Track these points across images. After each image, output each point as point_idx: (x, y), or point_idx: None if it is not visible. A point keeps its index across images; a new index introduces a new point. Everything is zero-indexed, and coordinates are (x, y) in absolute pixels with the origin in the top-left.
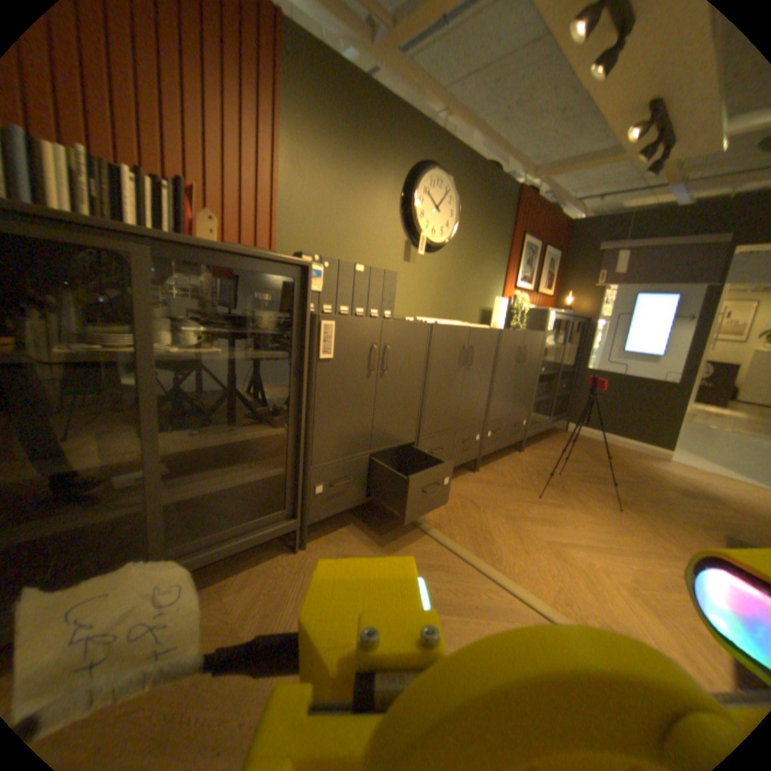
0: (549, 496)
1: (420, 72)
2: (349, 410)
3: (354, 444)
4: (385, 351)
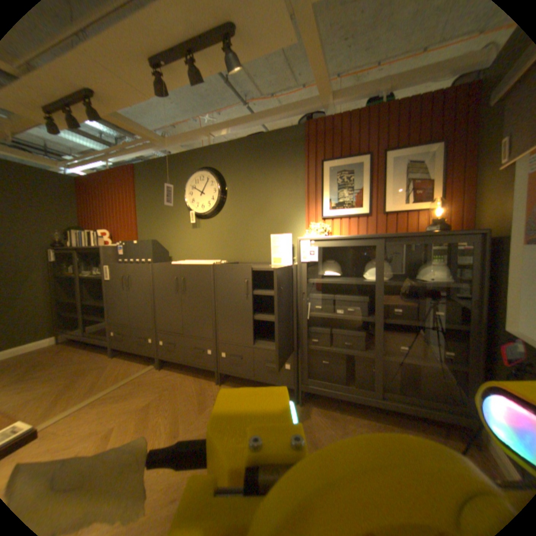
0: (191, 427)
1: (182, 135)
2: (119, 302)
3: (123, 319)
4: (129, 277)
